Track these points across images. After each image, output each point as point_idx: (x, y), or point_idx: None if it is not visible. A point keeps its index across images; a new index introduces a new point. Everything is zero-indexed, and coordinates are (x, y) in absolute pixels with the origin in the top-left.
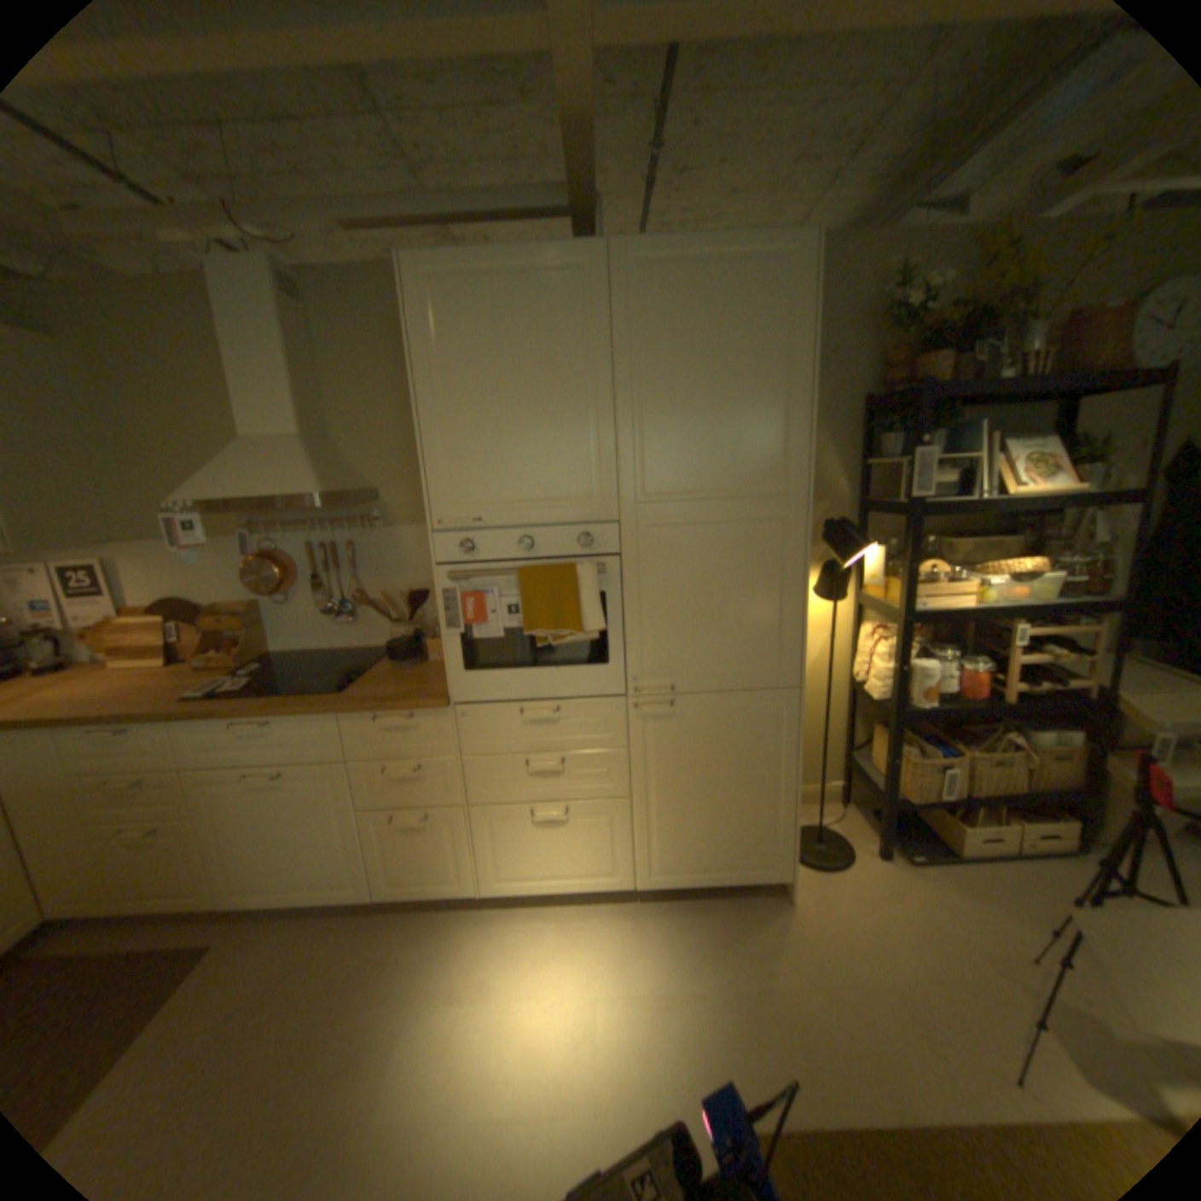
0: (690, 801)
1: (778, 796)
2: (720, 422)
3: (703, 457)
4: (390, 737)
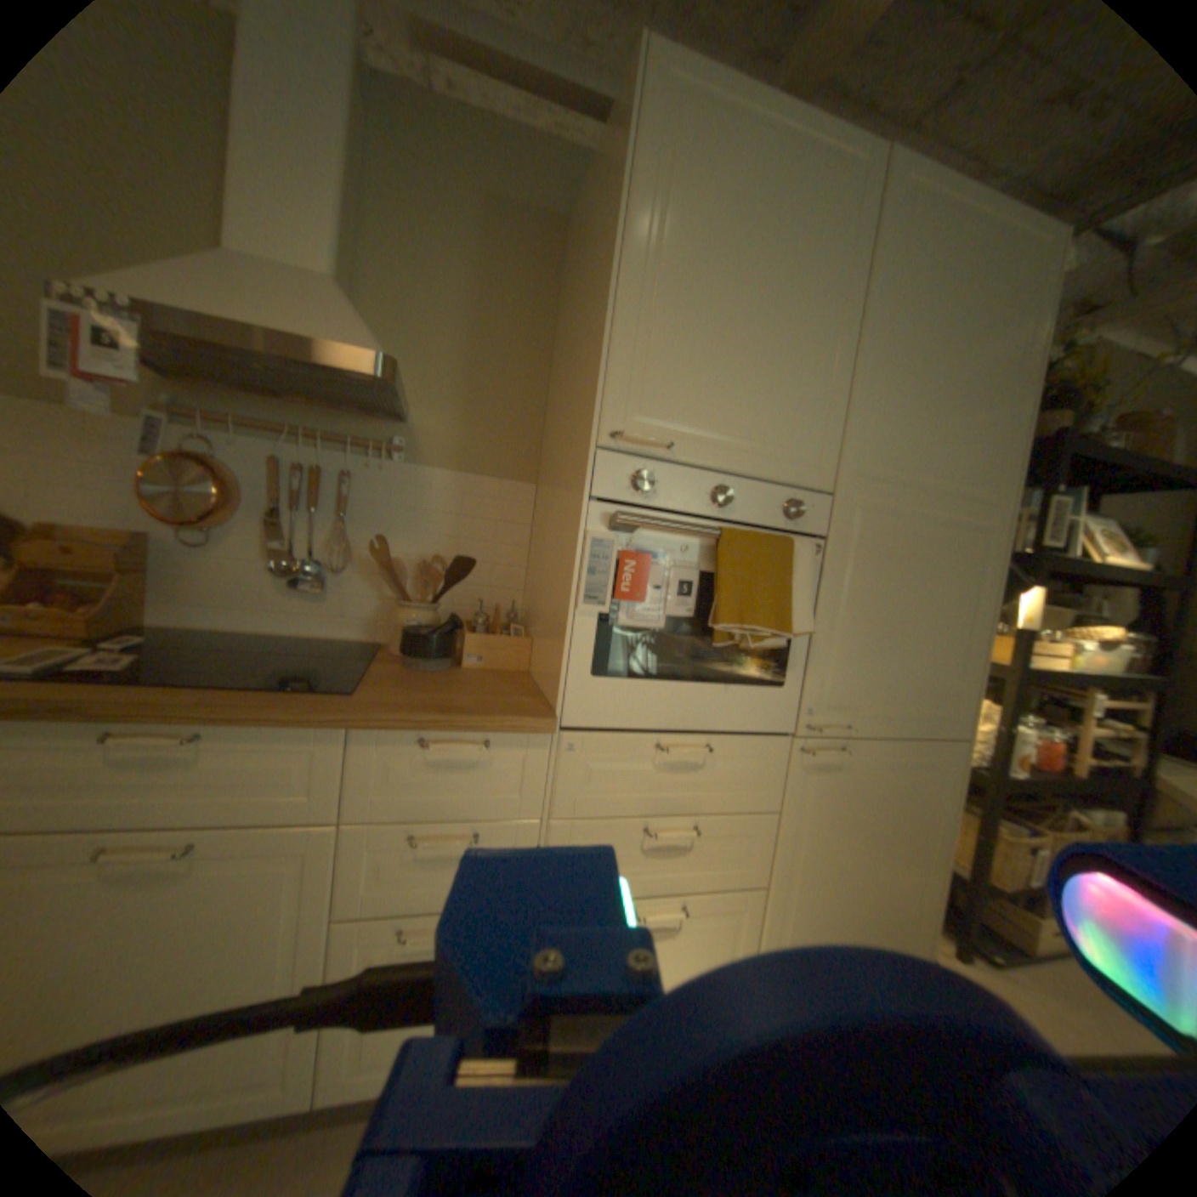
0: (839, 893)
1: (929, 884)
2: (957, 403)
3: (935, 439)
4: (439, 780)
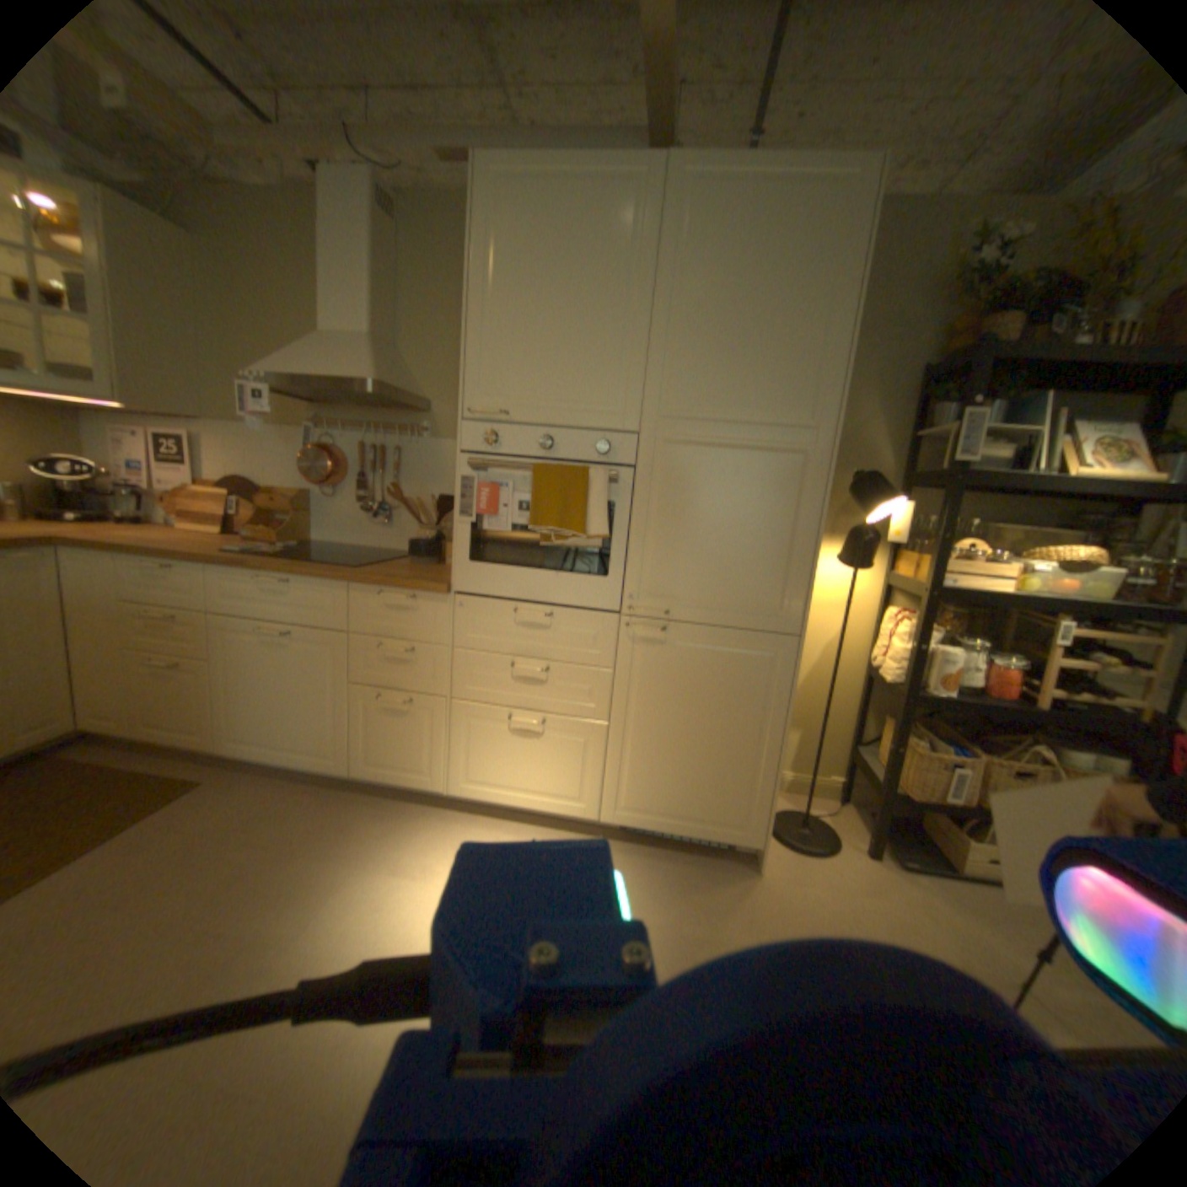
0: (667, 738)
1: (760, 751)
2: (754, 344)
3: (731, 378)
4: (390, 616)
